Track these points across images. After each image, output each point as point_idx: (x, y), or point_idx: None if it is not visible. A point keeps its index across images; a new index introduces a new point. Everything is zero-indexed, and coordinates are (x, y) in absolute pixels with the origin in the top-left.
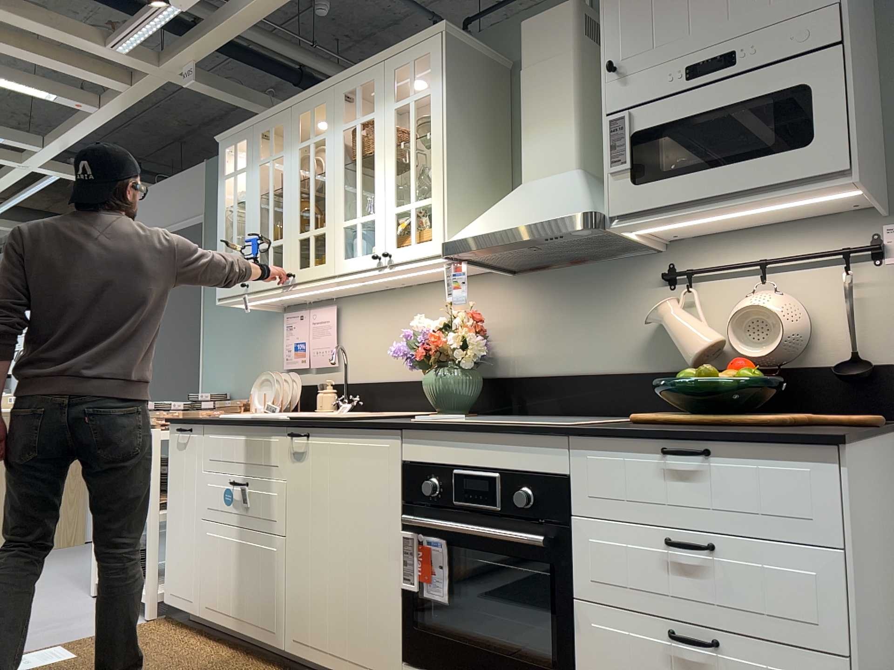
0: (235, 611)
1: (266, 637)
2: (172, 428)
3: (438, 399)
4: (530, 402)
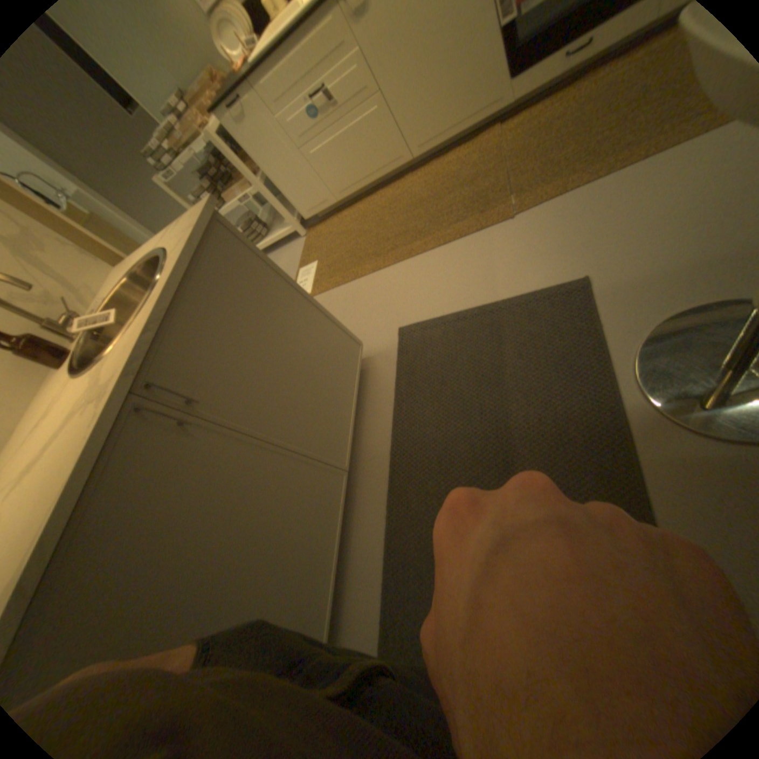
0: (365, 172)
1: (397, 162)
2: (218, 114)
3: None
4: None
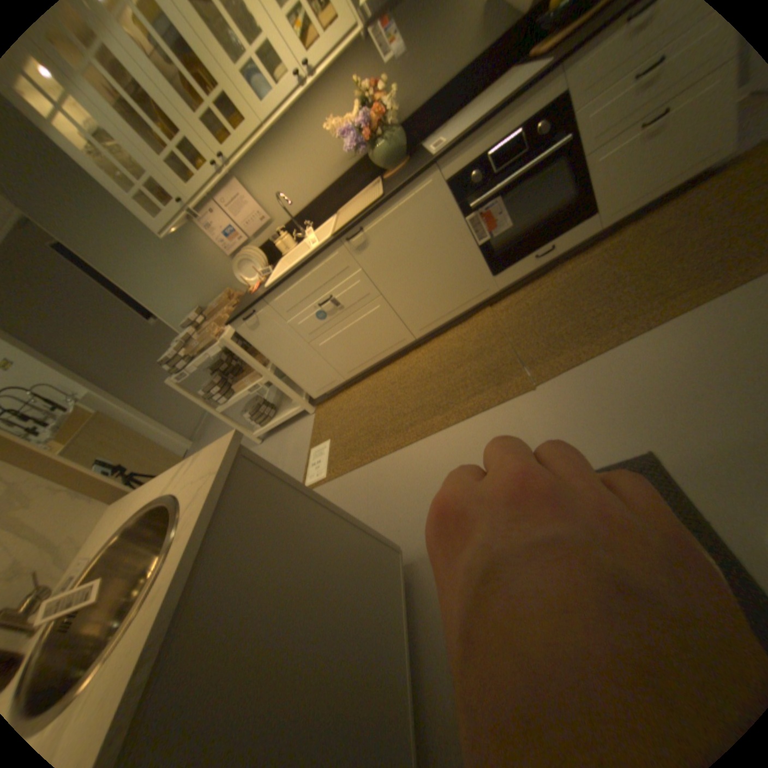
0: (371, 354)
1: (401, 344)
2: (235, 325)
3: (391, 157)
4: (425, 126)
